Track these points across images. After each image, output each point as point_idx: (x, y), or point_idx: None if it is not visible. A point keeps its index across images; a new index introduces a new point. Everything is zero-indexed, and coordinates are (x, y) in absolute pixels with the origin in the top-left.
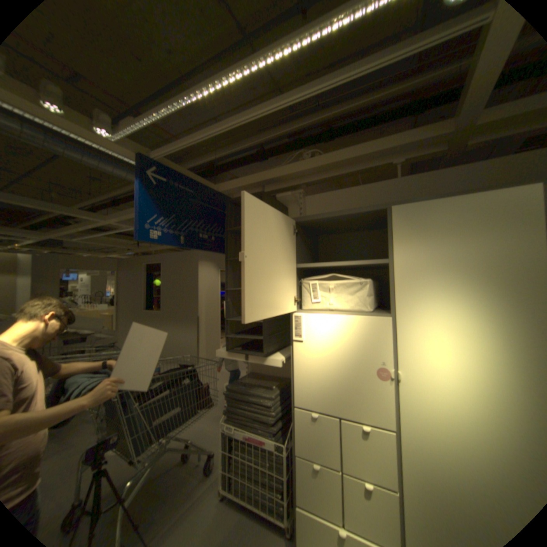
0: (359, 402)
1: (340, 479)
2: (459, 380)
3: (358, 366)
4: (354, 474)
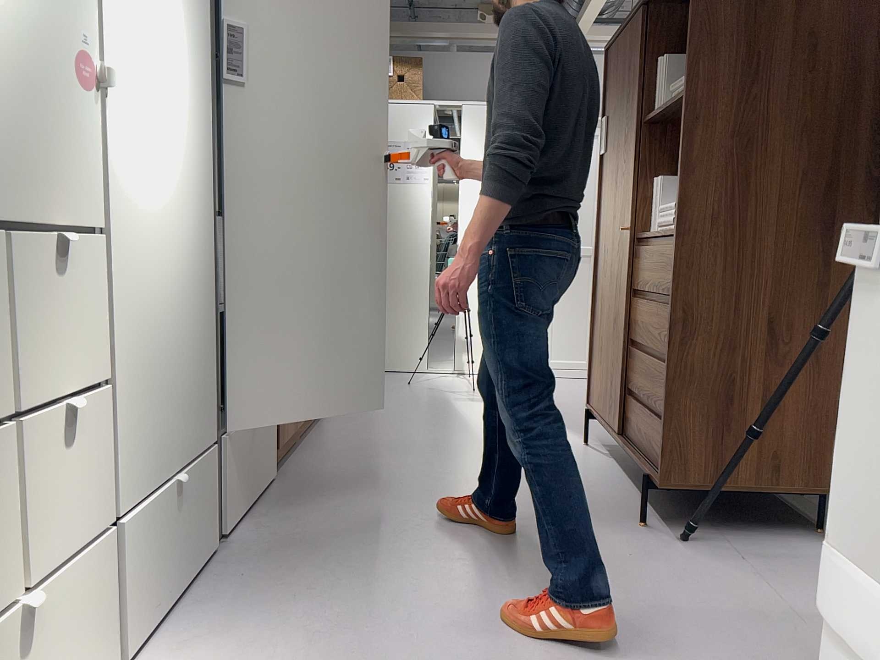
0: (34, 156)
1: (0, 445)
2: (157, 96)
3: (29, 28)
4: (31, 399)
